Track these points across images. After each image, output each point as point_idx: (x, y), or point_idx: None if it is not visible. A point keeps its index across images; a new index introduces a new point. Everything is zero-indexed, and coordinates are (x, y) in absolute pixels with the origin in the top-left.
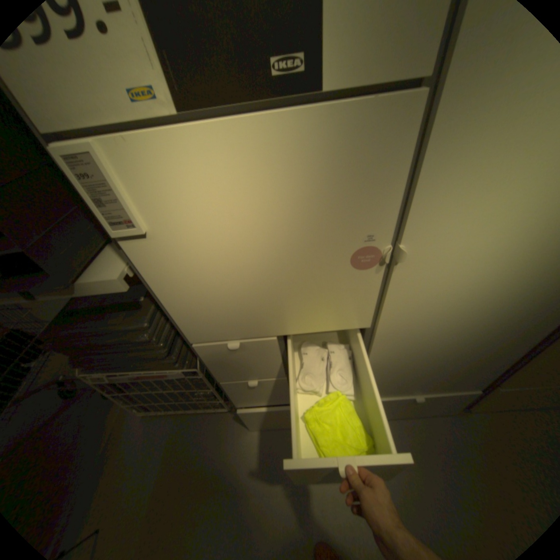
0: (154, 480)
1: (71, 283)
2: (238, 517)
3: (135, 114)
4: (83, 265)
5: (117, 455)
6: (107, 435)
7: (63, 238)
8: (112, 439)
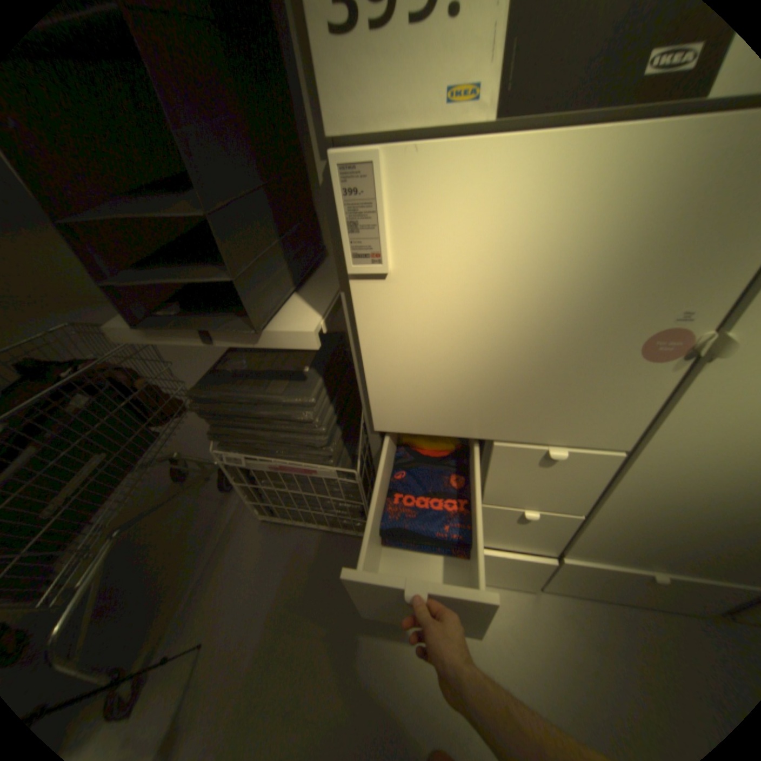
0: (271, 603)
1: (262, 329)
2: (373, 677)
3: (440, 119)
4: (273, 311)
5: (228, 562)
6: (218, 535)
7: (263, 274)
8: (224, 541)
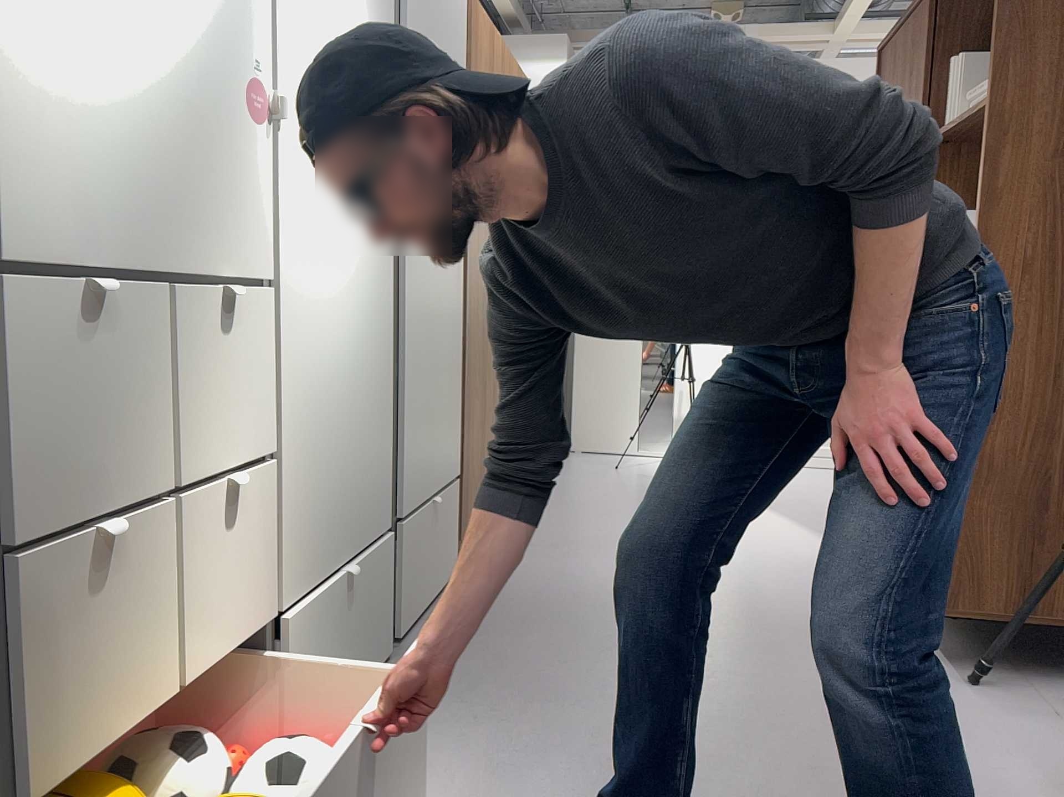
0: None
1: None
2: None
3: None
4: None
5: None
6: None
7: None
8: None
